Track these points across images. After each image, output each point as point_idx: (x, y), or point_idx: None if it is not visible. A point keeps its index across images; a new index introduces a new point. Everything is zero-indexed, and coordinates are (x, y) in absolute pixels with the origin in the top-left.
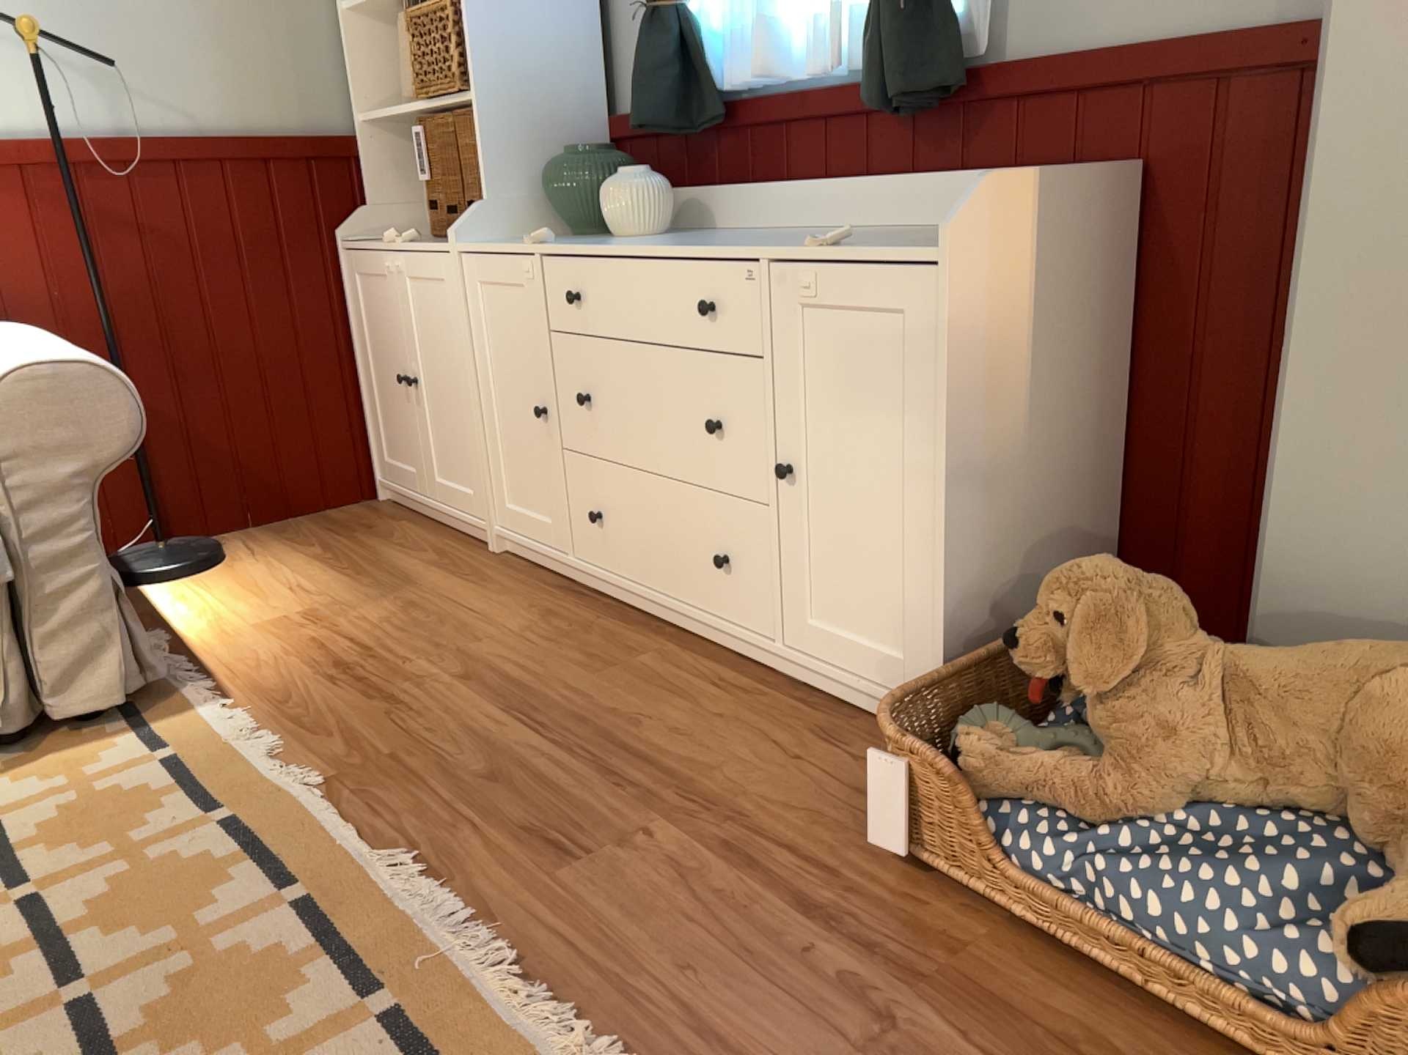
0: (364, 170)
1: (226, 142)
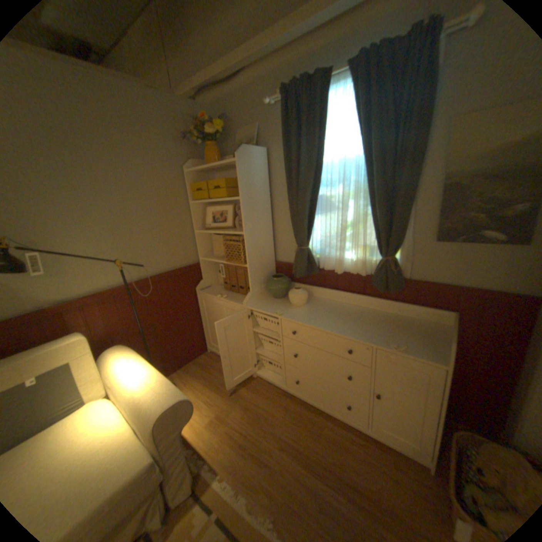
0: (201, 269)
1: (168, 272)
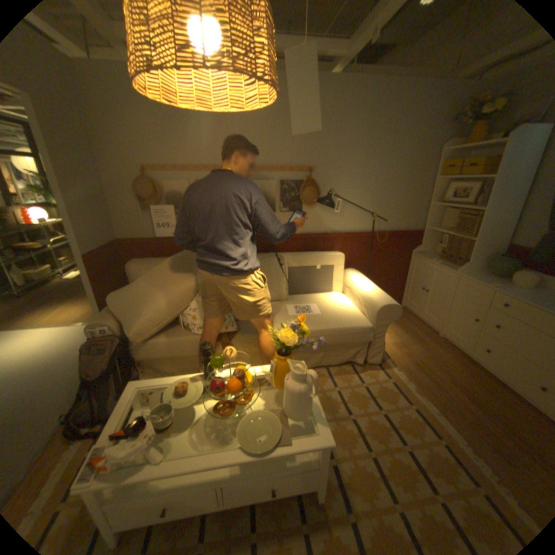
0: (423, 236)
1: (397, 231)
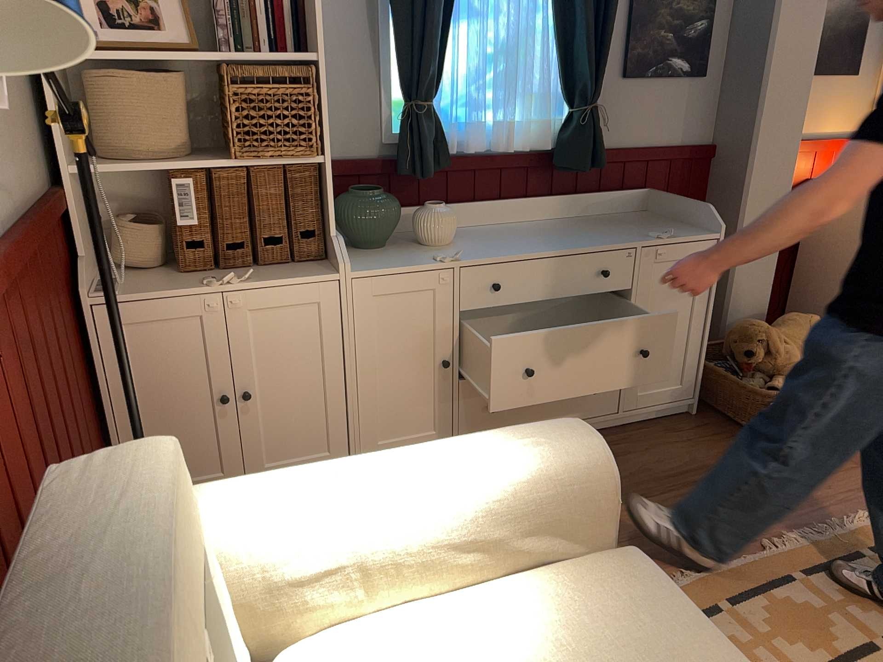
0: (70, 219)
1: (37, 216)
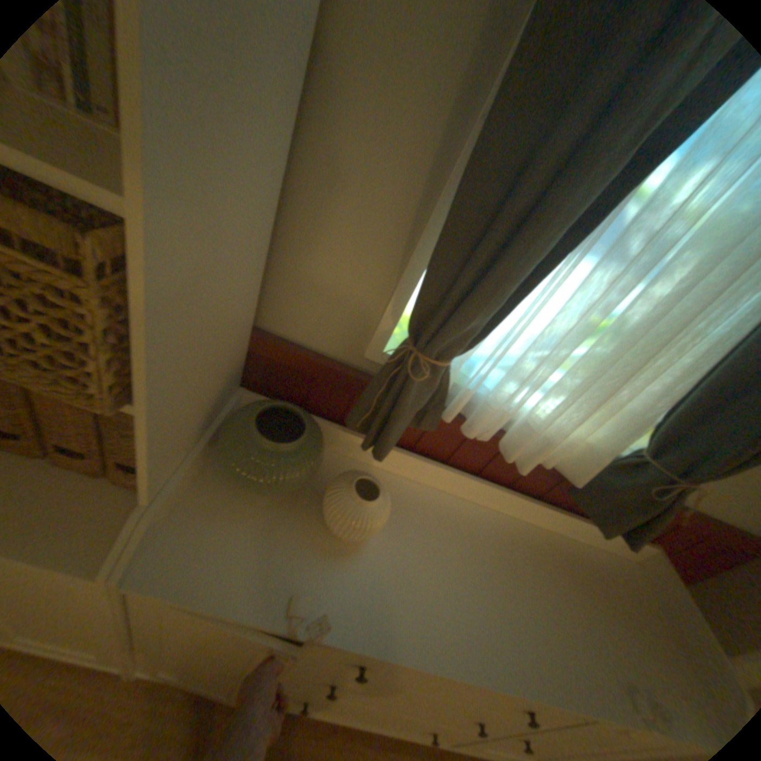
0: None
1: None
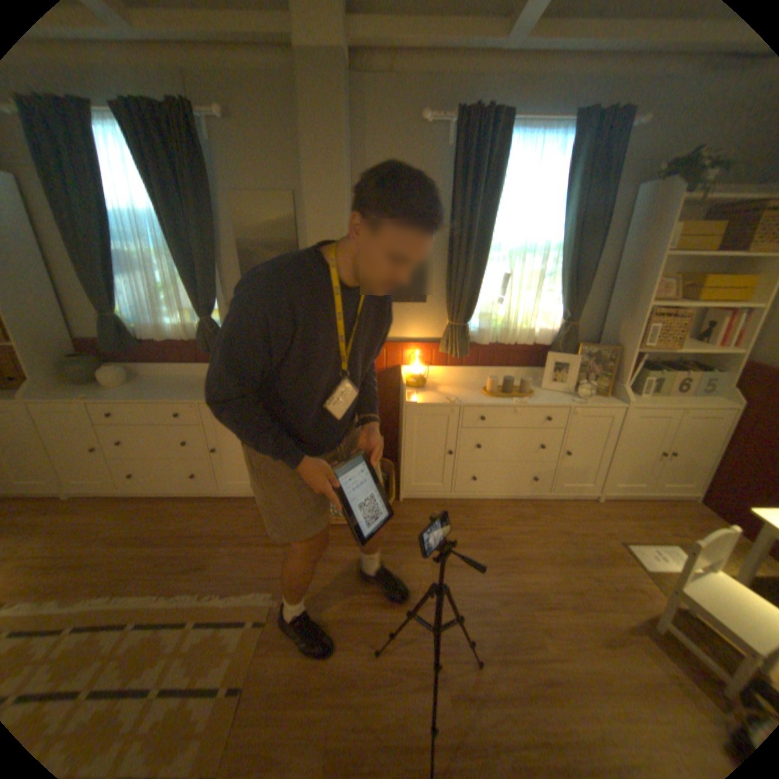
0: None
1: None
